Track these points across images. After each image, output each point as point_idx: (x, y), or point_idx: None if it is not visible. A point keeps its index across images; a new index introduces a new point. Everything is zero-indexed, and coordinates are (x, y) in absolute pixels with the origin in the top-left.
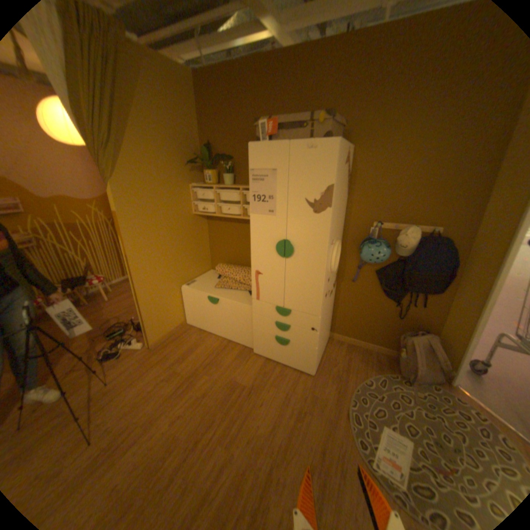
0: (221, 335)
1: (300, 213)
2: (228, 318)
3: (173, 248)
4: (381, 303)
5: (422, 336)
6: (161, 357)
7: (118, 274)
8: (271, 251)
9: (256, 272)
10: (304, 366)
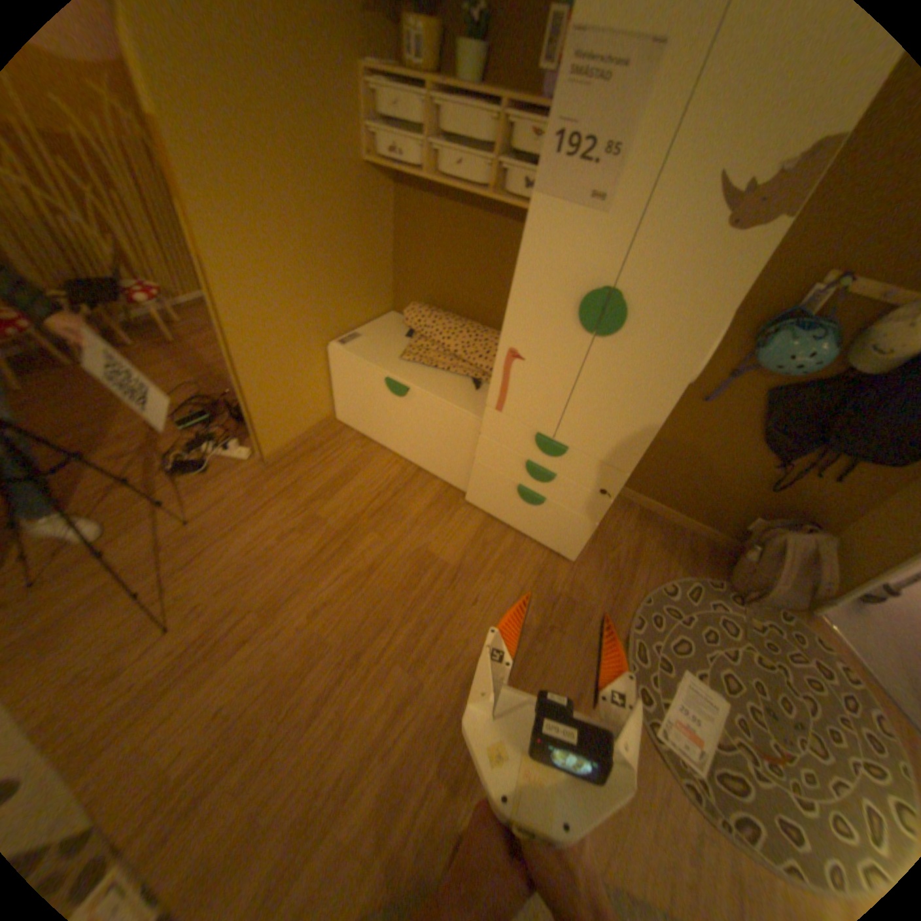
0: (403, 455)
1: (688, 217)
2: (423, 430)
3: (311, 249)
4: (747, 454)
5: (807, 534)
6: (288, 482)
7: (188, 283)
8: (563, 310)
9: (509, 352)
10: (560, 545)
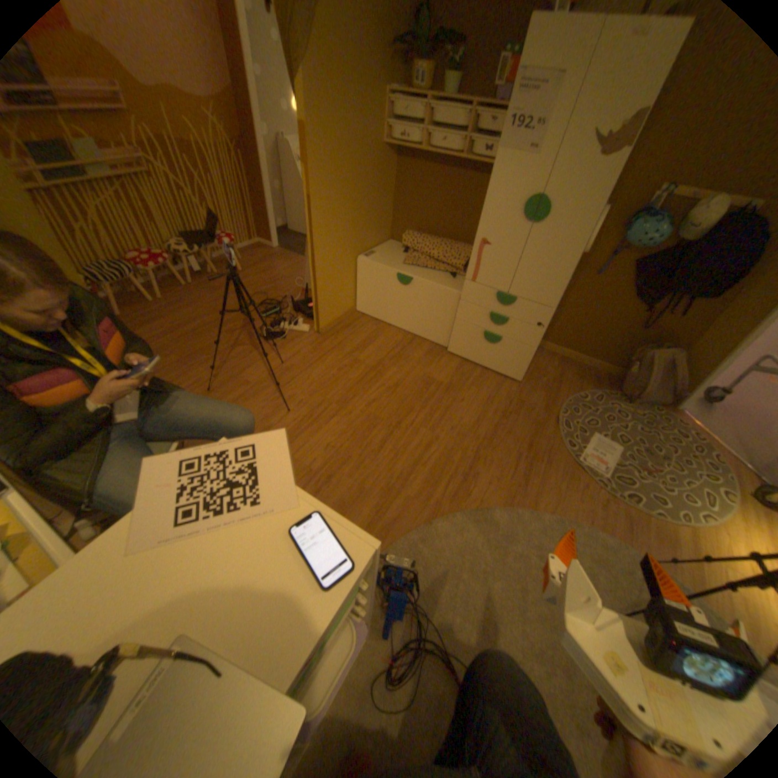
0: (403, 328)
1: (579, 153)
2: (419, 306)
3: (355, 196)
4: (626, 306)
5: (665, 350)
6: (335, 343)
7: (243, 235)
8: (514, 211)
9: (481, 241)
10: (510, 370)
